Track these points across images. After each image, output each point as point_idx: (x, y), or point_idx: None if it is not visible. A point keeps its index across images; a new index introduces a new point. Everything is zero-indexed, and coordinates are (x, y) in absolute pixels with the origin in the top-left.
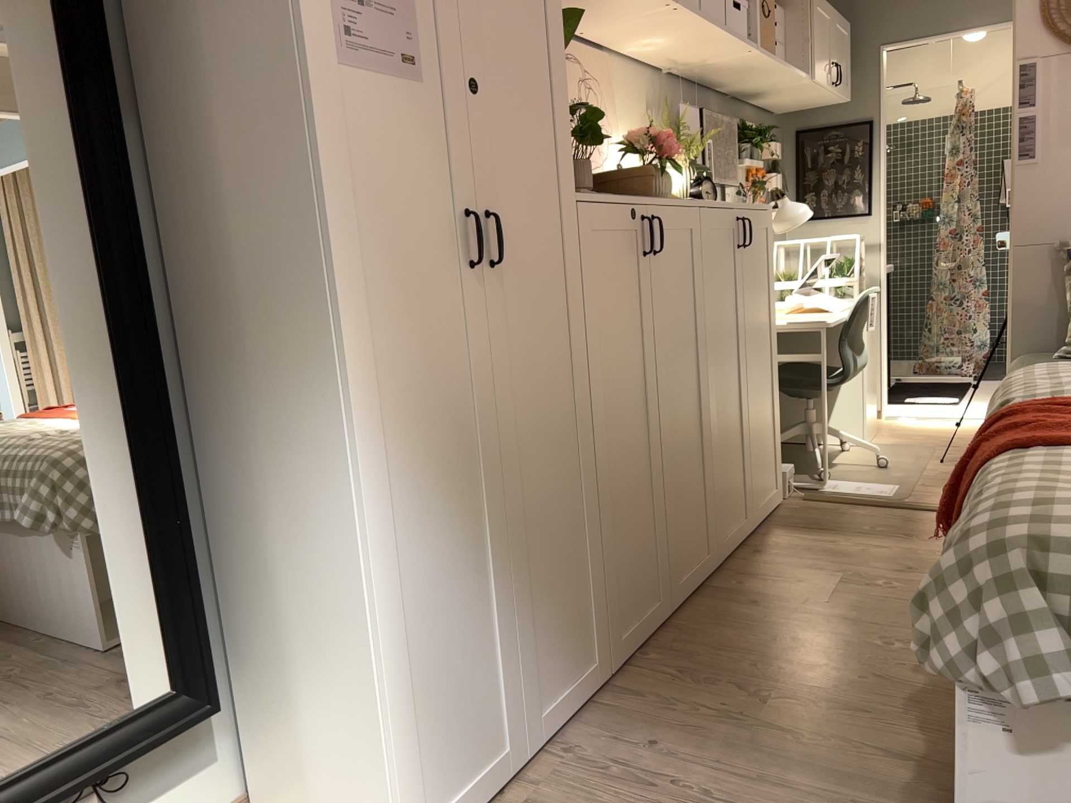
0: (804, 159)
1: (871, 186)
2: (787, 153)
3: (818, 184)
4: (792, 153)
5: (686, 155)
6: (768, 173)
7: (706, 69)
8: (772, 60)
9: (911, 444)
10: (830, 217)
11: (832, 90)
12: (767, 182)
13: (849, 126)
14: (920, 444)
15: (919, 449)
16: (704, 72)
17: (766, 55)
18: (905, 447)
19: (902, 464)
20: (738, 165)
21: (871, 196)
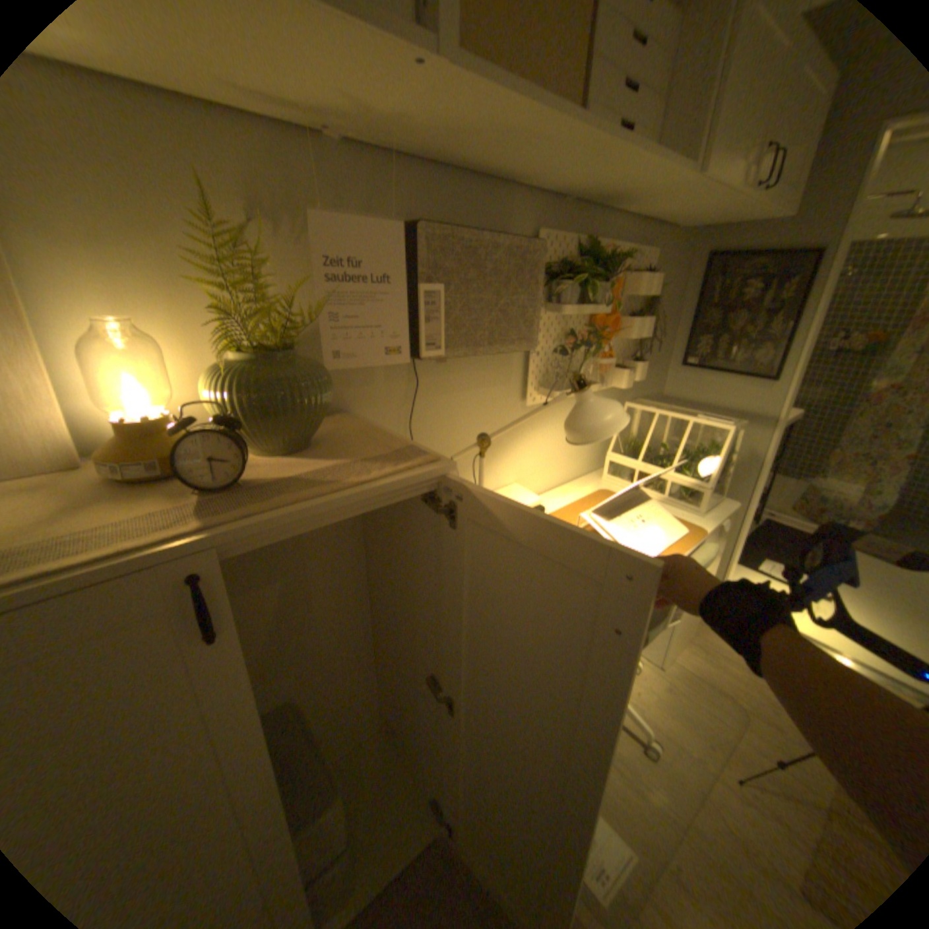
0: (712, 290)
1: (792, 342)
2: (693, 279)
3: (721, 325)
4: (699, 279)
5: (230, 342)
6: (644, 310)
7: (417, 126)
8: (546, 98)
9: (720, 693)
10: (724, 369)
11: (758, 192)
12: (627, 327)
13: (787, 252)
14: (733, 697)
15: (726, 715)
16: (427, 135)
17: (502, 74)
18: (709, 700)
19: (681, 761)
20: (538, 316)
21: (788, 354)
